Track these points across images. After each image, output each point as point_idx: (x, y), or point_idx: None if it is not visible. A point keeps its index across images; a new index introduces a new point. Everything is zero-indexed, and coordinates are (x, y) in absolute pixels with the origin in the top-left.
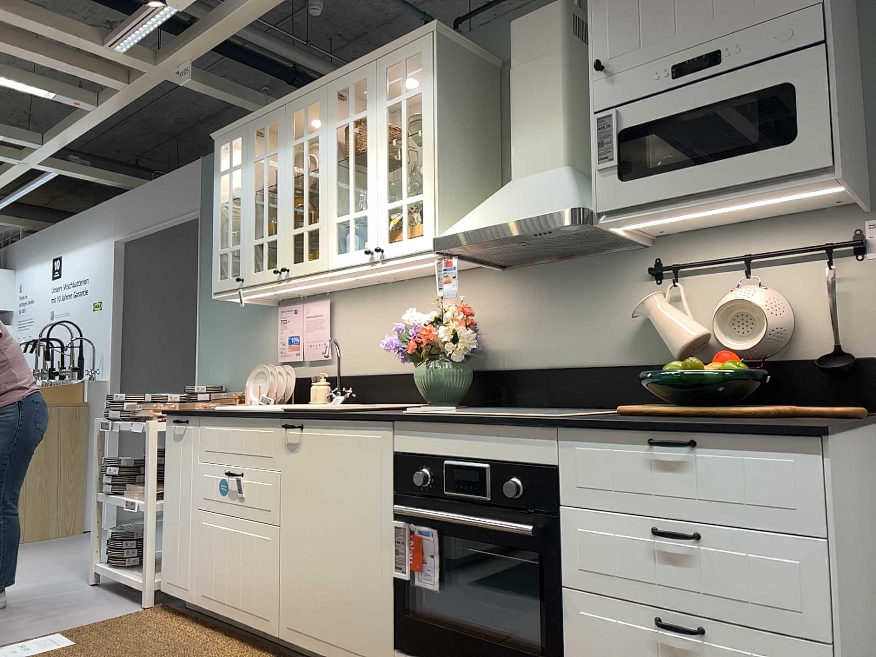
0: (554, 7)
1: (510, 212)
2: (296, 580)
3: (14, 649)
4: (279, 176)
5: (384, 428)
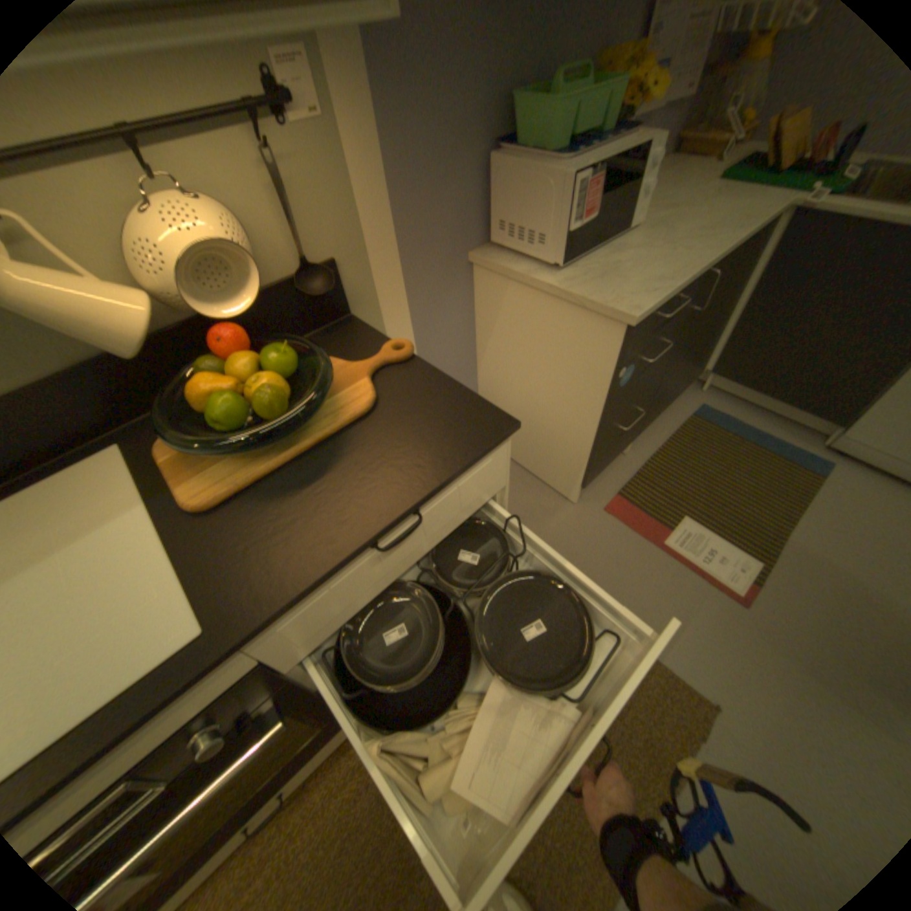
0: None
1: None
2: None
3: None
4: None
5: None
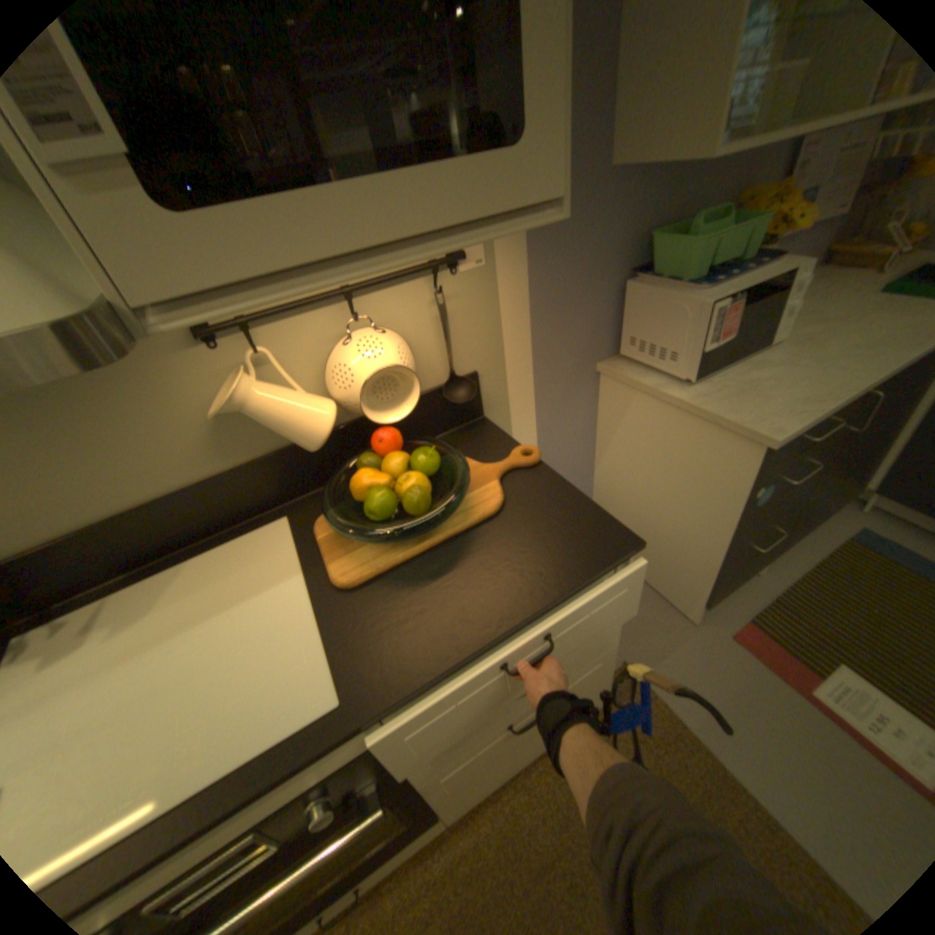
0: None
1: None
2: None
3: None
4: None
5: None
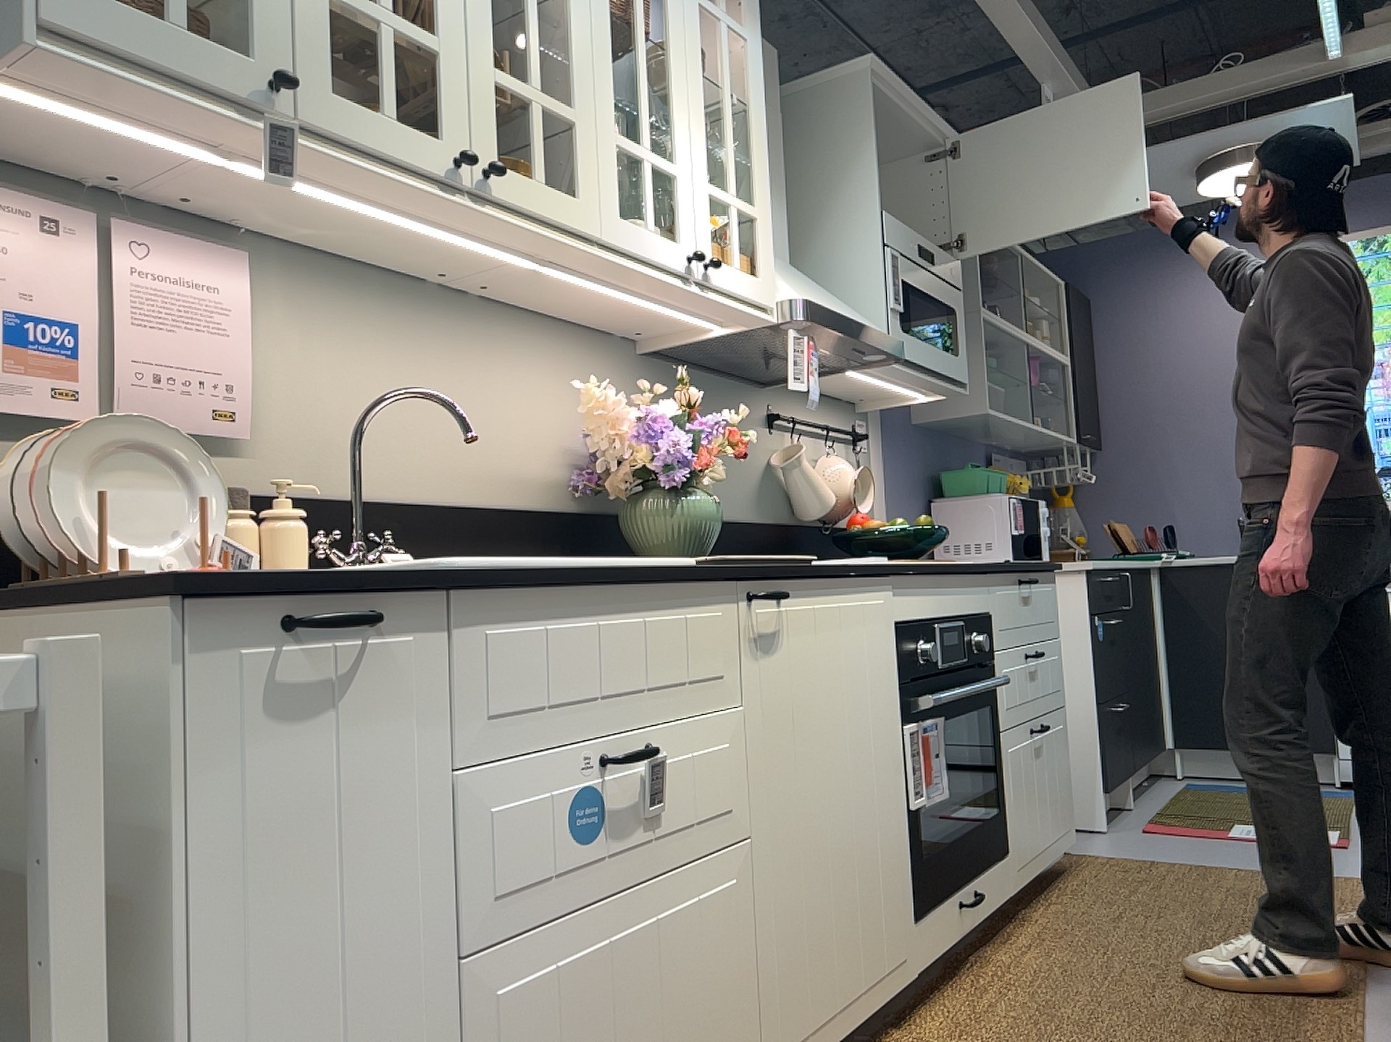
0: (776, 56)
1: (845, 311)
2: (792, 932)
3: None
4: None
5: (888, 586)
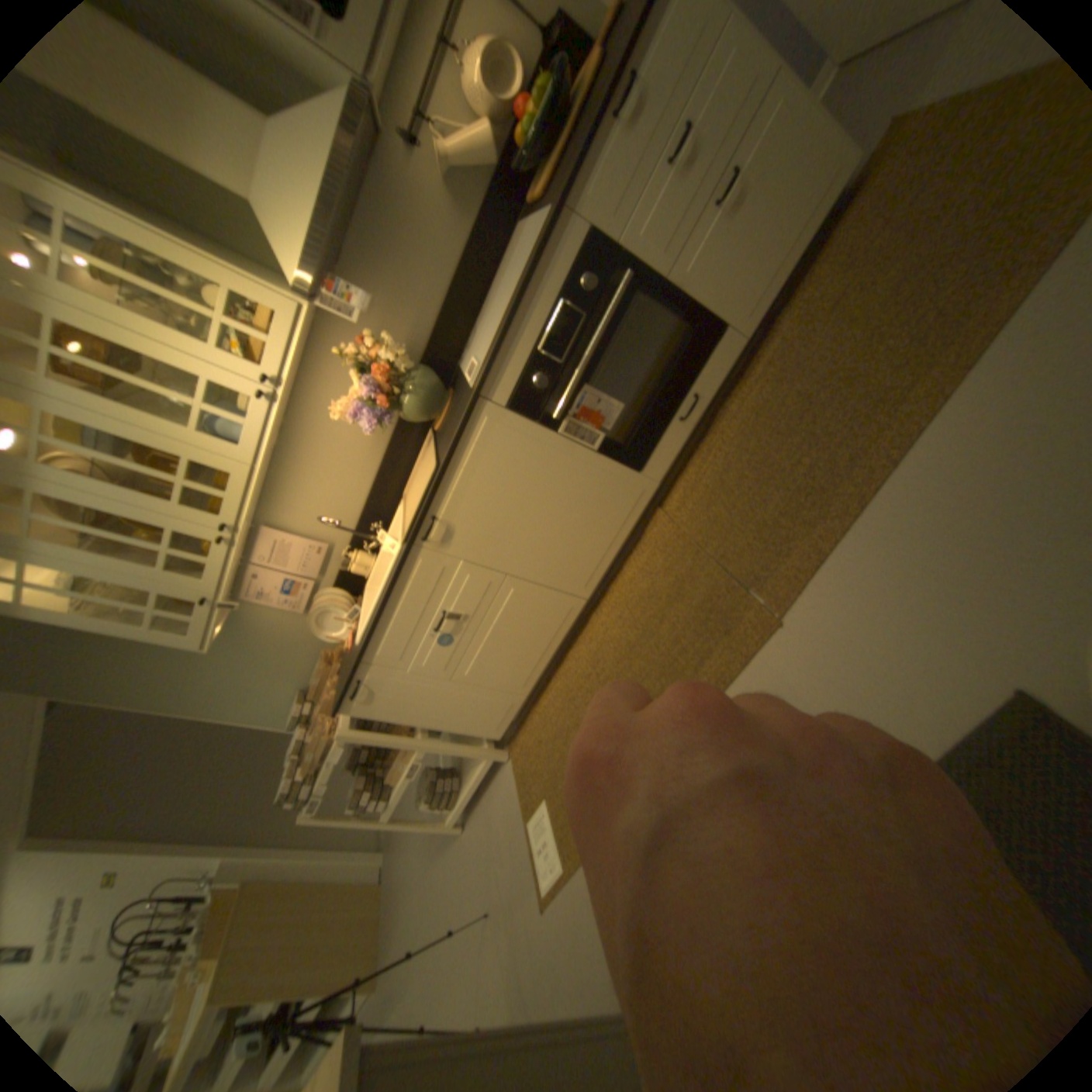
0: None
1: (310, 178)
2: (556, 564)
3: (540, 856)
4: (80, 497)
5: (482, 406)
